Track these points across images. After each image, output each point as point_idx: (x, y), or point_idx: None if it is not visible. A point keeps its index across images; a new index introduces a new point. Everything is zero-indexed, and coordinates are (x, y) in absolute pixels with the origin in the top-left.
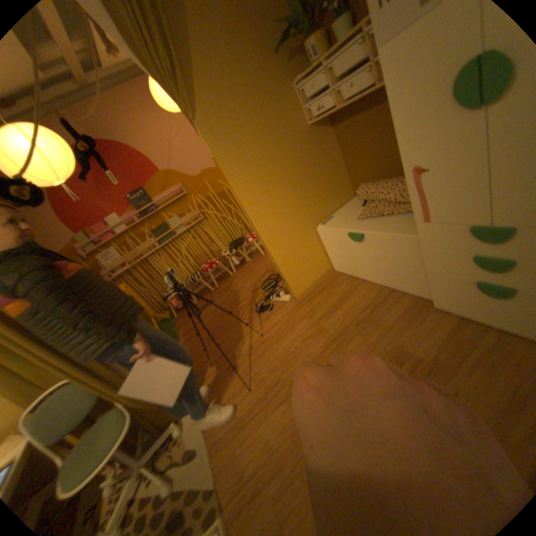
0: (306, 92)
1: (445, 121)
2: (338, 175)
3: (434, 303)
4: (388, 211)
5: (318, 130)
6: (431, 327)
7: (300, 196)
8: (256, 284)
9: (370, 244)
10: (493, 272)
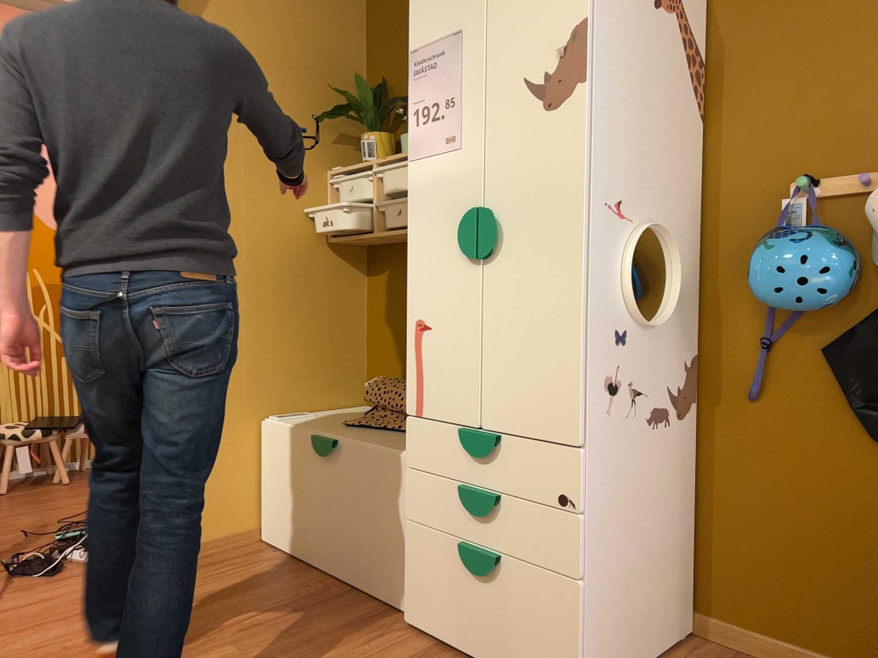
0: (341, 196)
1: (451, 268)
2: (347, 352)
3: (404, 614)
4: (394, 427)
5: (339, 261)
6: (378, 652)
7: (258, 344)
8: (47, 526)
9: (340, 470)
10: (479, 521)
